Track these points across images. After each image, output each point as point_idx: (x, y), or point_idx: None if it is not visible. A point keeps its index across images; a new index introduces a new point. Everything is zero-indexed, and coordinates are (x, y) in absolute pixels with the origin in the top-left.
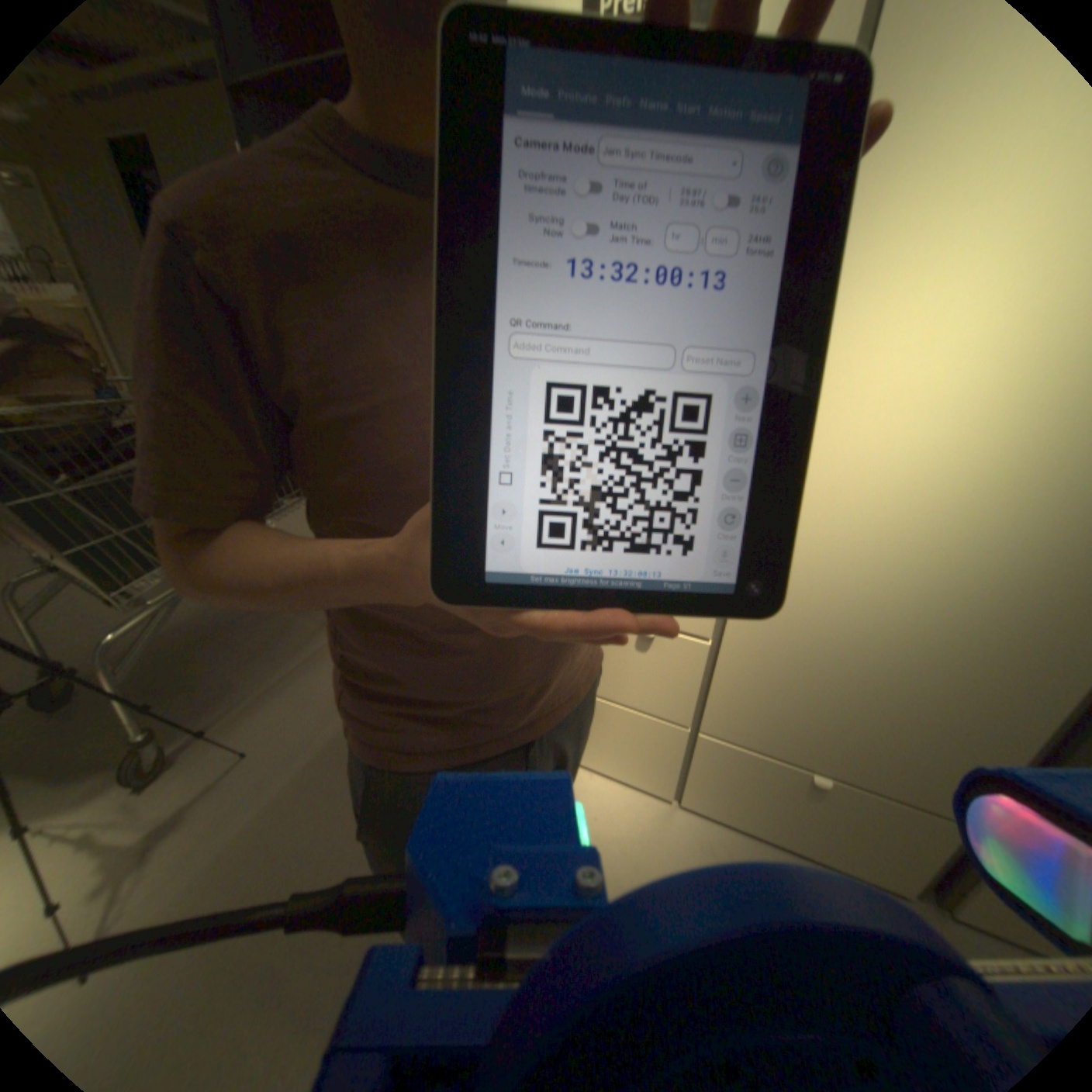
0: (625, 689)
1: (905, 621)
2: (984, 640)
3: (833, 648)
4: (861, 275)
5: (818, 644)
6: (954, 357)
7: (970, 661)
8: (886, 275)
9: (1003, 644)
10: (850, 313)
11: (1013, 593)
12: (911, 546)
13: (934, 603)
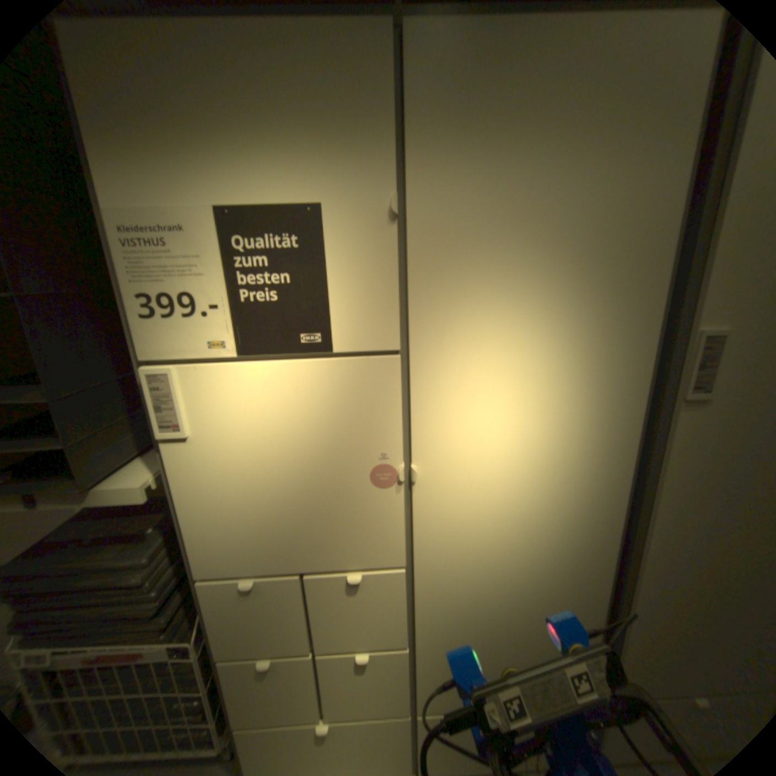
0: (353, 706)
1: (515, 598)
2: (555, 595)
3: (482, 626)
4: (434, 424)
5: (473, 626)
6: (492, 459)
7: (553, 609)
8: (447, 424)
9: (564, 595)
10: (434, 443)
11: (559, 567)
12: (504, 556)
13: (526, 583)
